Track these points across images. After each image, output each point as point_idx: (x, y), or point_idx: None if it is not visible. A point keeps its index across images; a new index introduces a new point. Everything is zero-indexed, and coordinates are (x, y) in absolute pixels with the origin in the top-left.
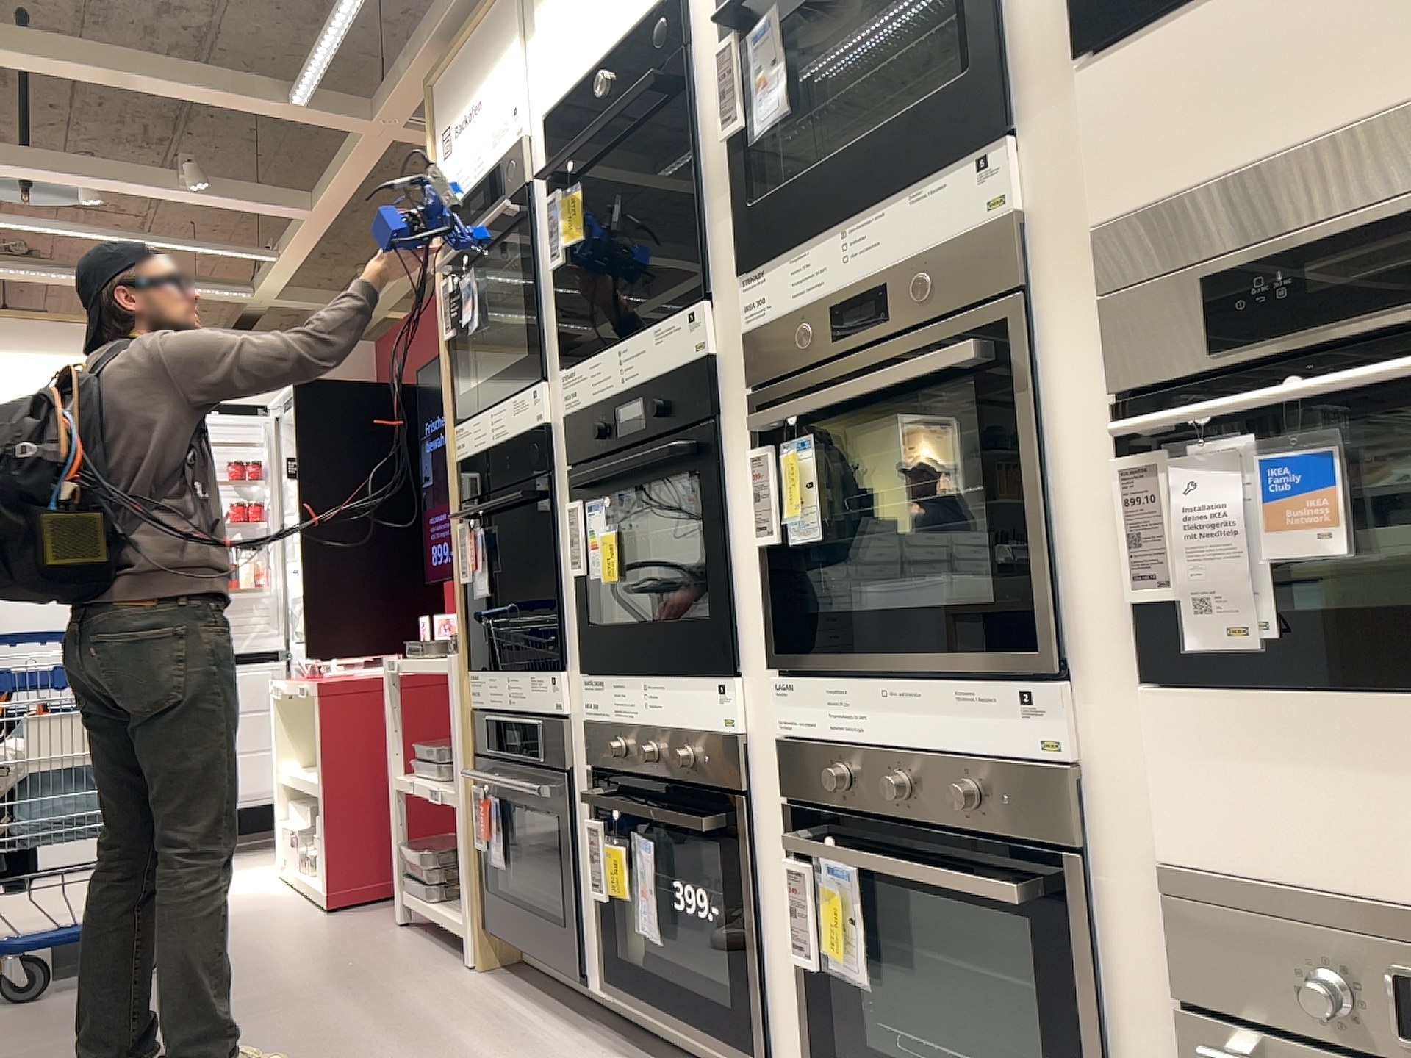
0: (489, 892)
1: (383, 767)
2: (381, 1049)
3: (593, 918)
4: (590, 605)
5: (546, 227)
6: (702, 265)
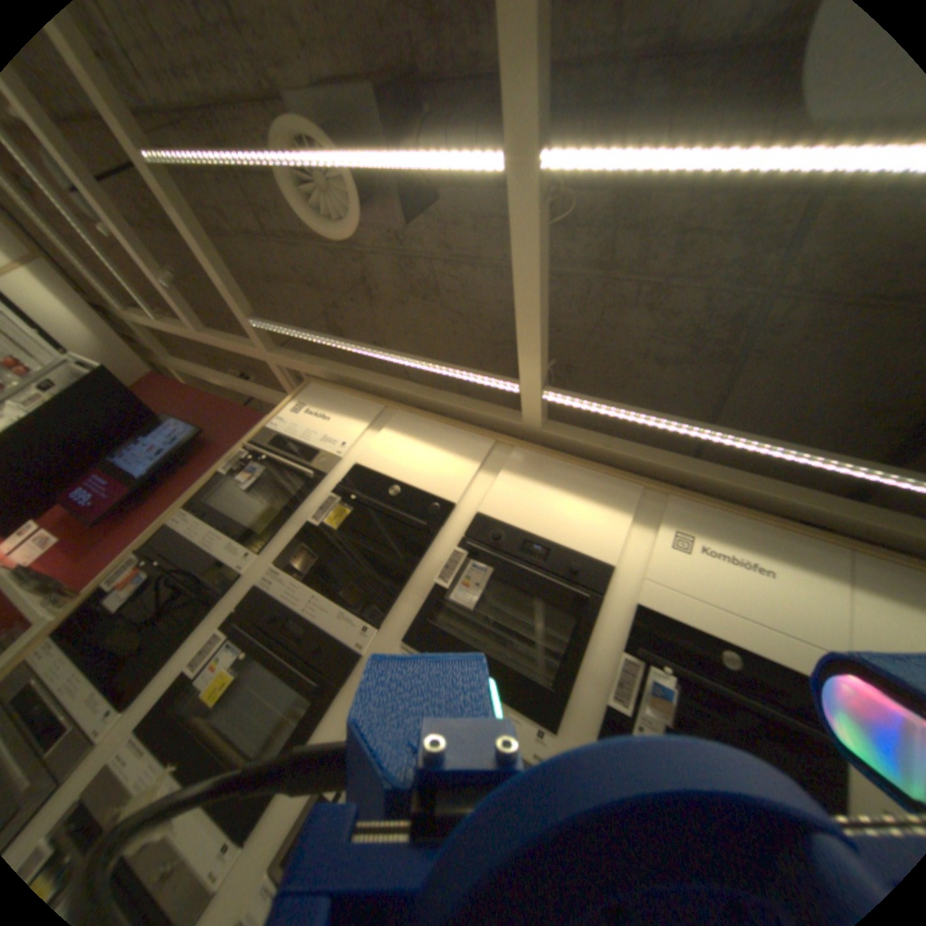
0: None
1: None
2: None
3: None
4: (179, 699)
5: (318, 500)
6: (385, 613)
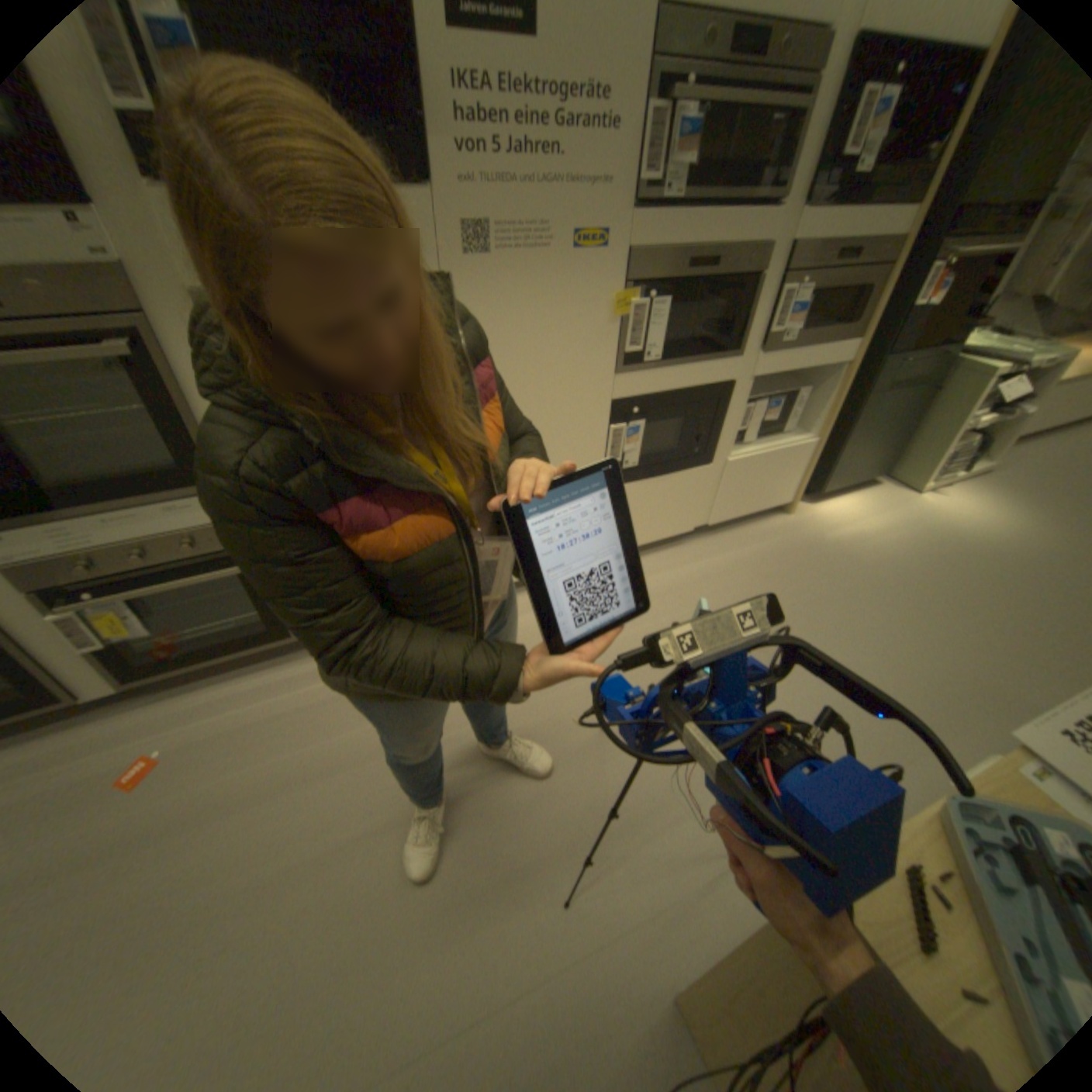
0: None
1: None
2: None
3: None
4: None
5: None
6: None
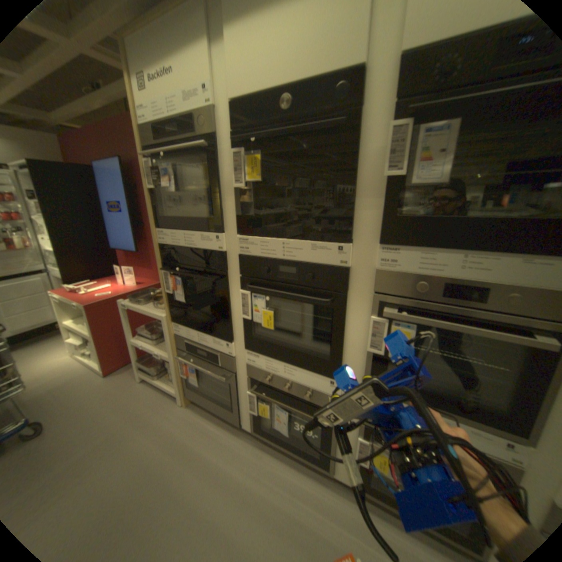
0: (188, 390)
1: (117, 329)
2: (173, 468)
3: (245, 413)
4: (252, 328)
5: (226, 161)
6: (349, 226)
